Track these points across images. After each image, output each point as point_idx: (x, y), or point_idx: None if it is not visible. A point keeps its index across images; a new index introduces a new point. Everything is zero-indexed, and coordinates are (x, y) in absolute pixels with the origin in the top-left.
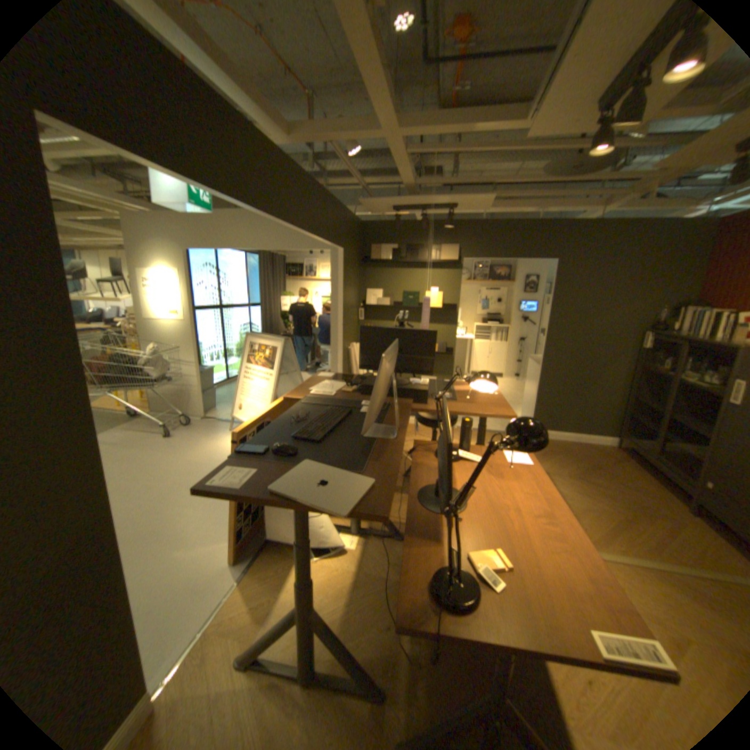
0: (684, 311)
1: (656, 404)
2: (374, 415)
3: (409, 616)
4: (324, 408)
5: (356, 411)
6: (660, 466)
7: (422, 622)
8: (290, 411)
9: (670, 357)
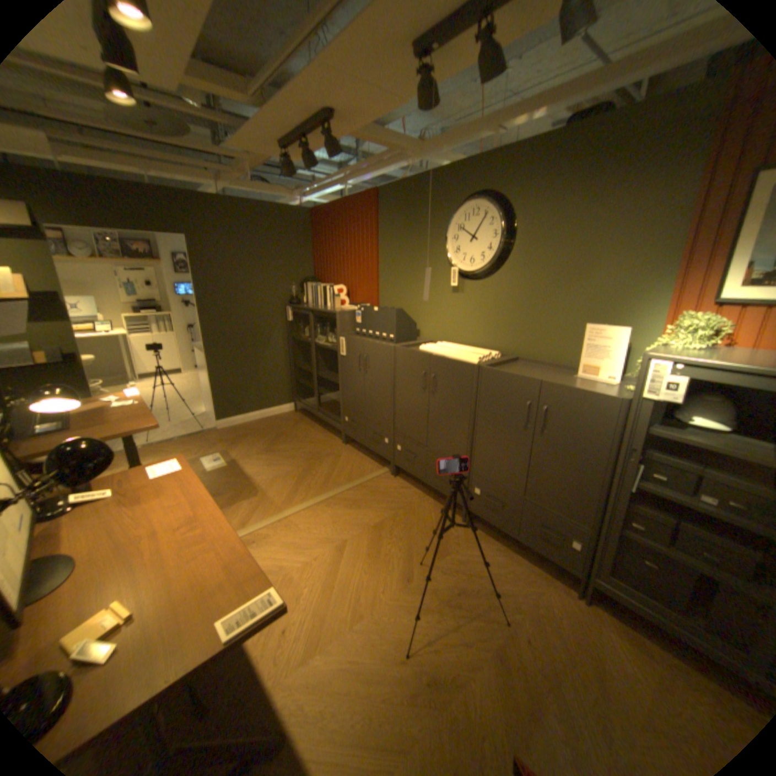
0: (307, 287)
1: (308, 367)
2: None
3: None
4: None
5: None
6: (321, 416)
7: None
8: None
9: (308, 327)
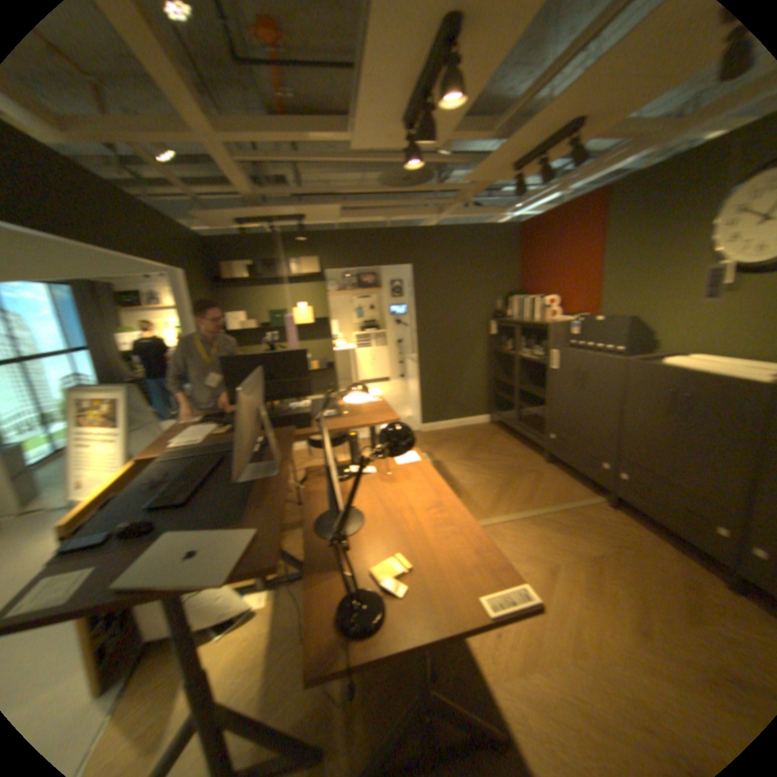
0: (511, 300)
1: (507, 380)
2: (247, 456)
3: (314, 664)
4: (186, 461)
5: (228, 455)
6: (519, 431)
7: (328, 664)
8: (139, 477)
9: (508, 340)
